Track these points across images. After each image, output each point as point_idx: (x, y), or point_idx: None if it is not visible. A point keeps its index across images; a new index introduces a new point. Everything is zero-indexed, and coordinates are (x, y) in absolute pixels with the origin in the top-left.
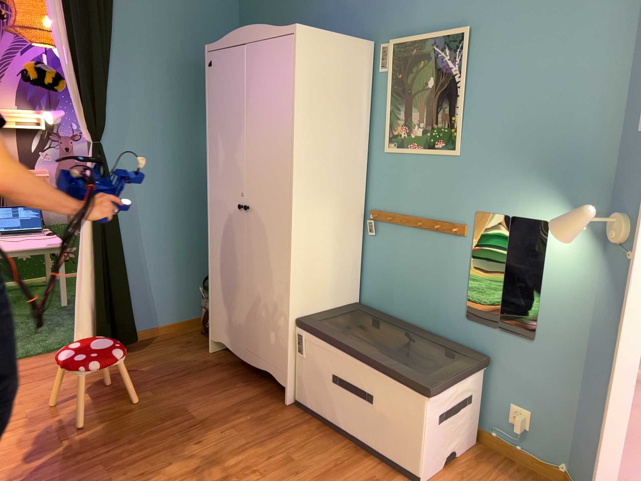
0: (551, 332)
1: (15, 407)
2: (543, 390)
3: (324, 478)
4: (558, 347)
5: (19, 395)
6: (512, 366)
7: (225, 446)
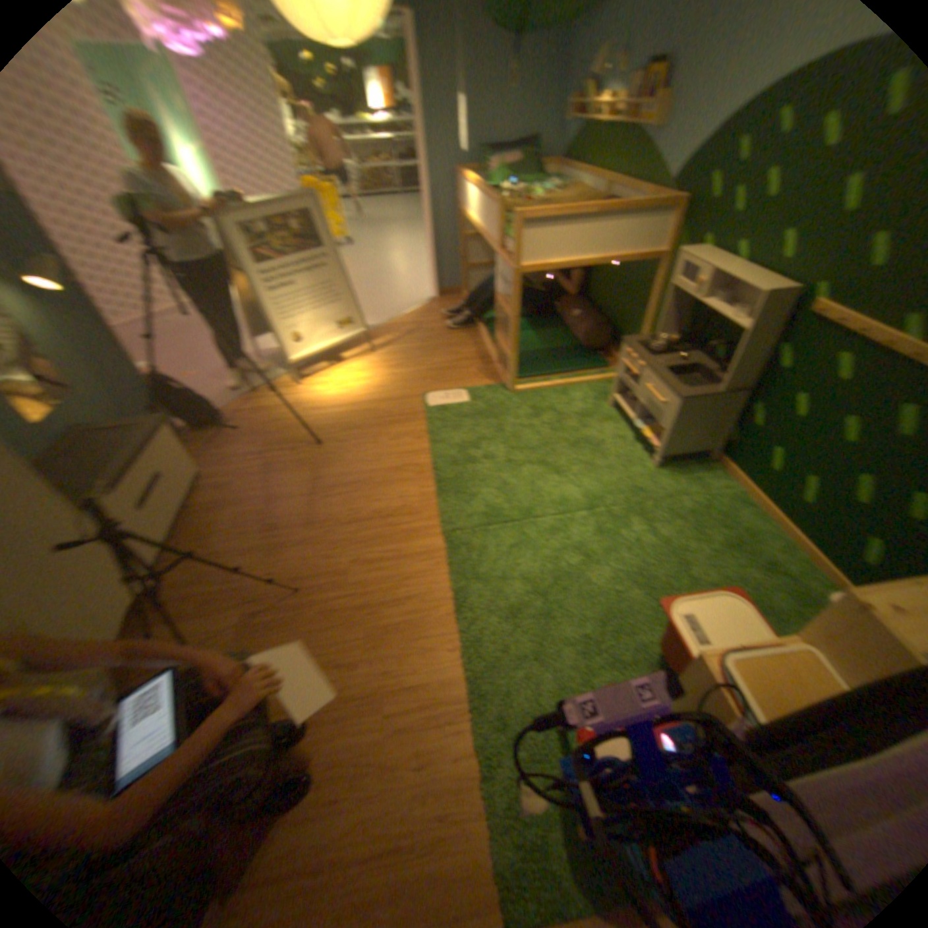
0: (77, 374)
1: (387, 758)
2: (107, 412)
3: (237, 502)
4: (86, 379)
5: (374, 801)
6: (88, 419)
7: (255, 561)
